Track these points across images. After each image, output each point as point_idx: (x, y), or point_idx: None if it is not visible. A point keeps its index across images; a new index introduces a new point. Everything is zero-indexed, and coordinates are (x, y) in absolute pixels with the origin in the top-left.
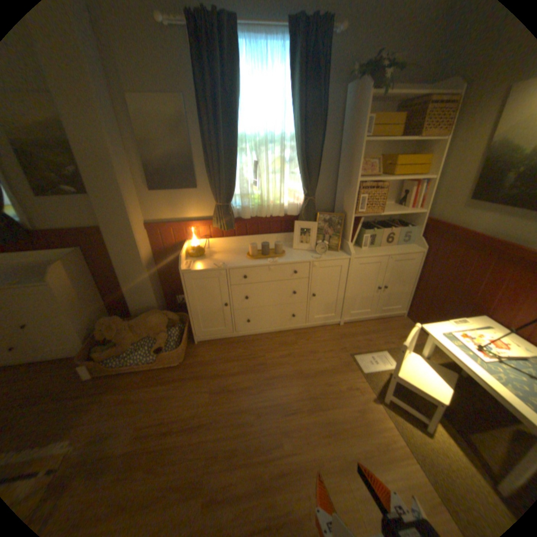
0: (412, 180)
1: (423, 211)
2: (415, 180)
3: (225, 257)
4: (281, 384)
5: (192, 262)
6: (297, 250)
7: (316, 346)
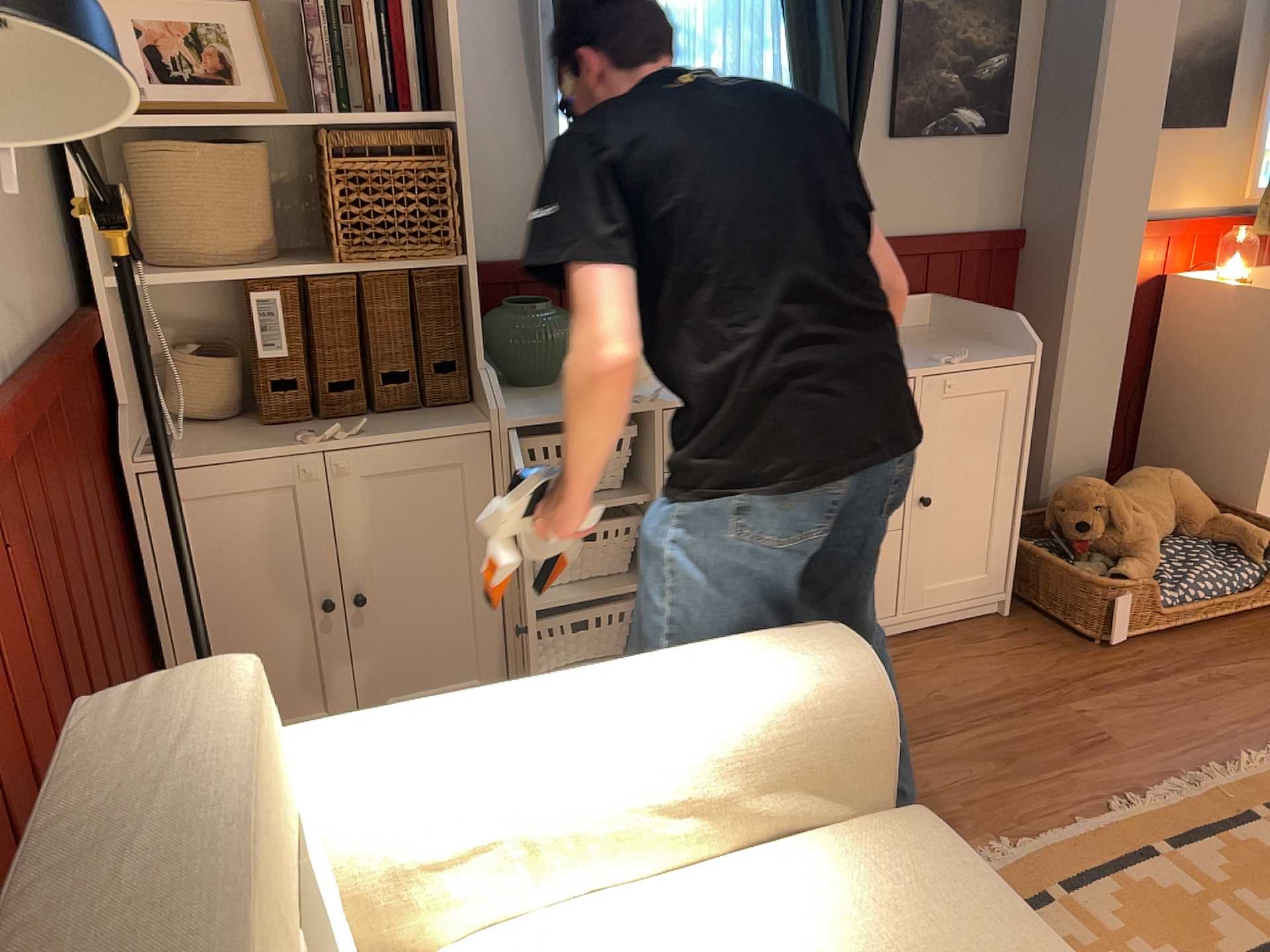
0: None
1: None
2: None
3: None
4: None
5: None
6: None
7: None
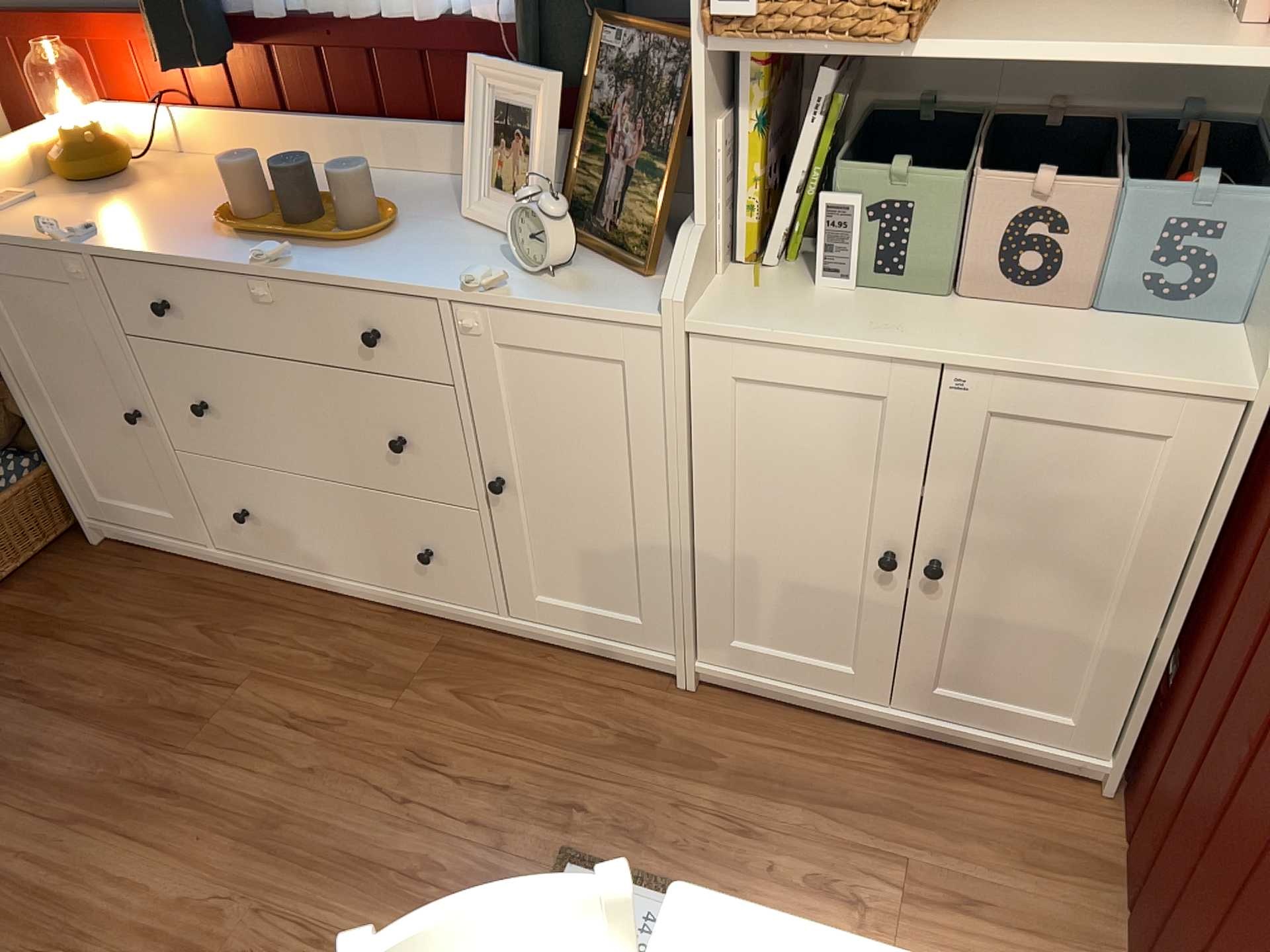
0: None
1: None
2: None
3: (177, 204)
4: (177, 821)
5: (38, 202)
6: (486, 228)
7: (474, 730)
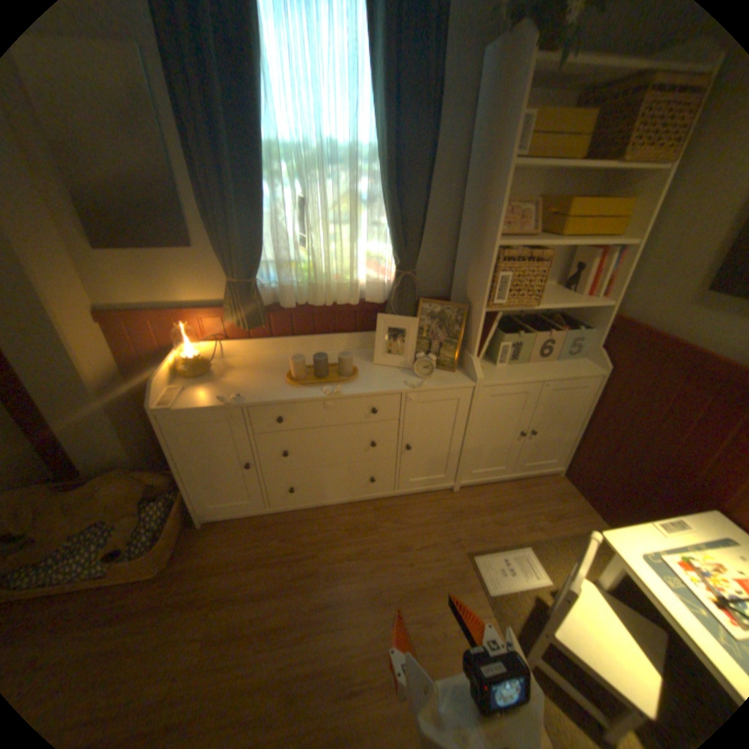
0: (592, 245)
1: (610, 304)
2: (600, 246)
3: (248, 377)
4: (340, 620)
5: (181, 389)
6: (383, 366)
7: (410, 534)
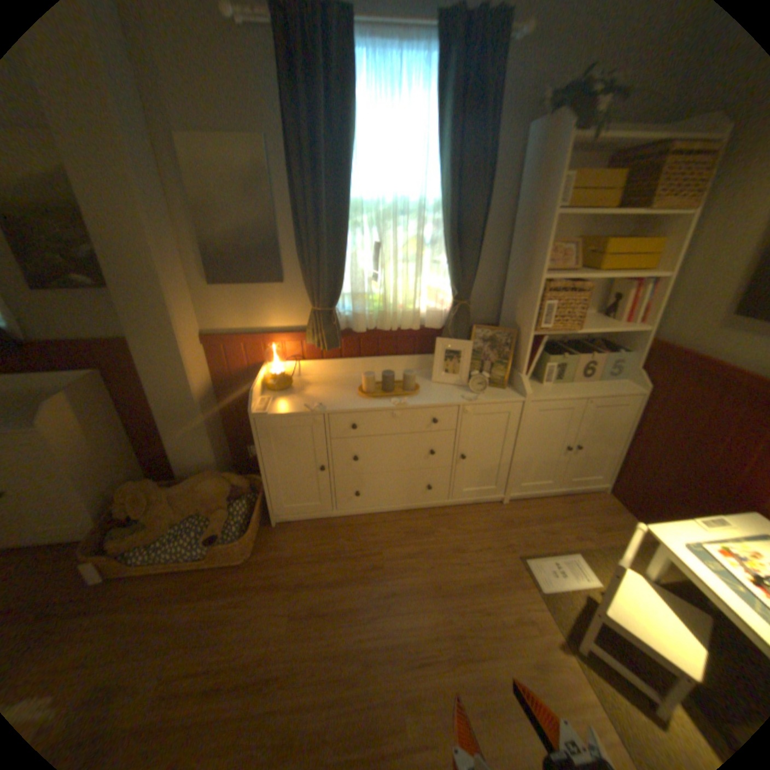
0: (628, 277)
1: (647, 329)
2: (635, 278)
3: (325, 391)
4: (406, 607)
5: (271, 399)
6: (440, 383)
7: (465, 539)
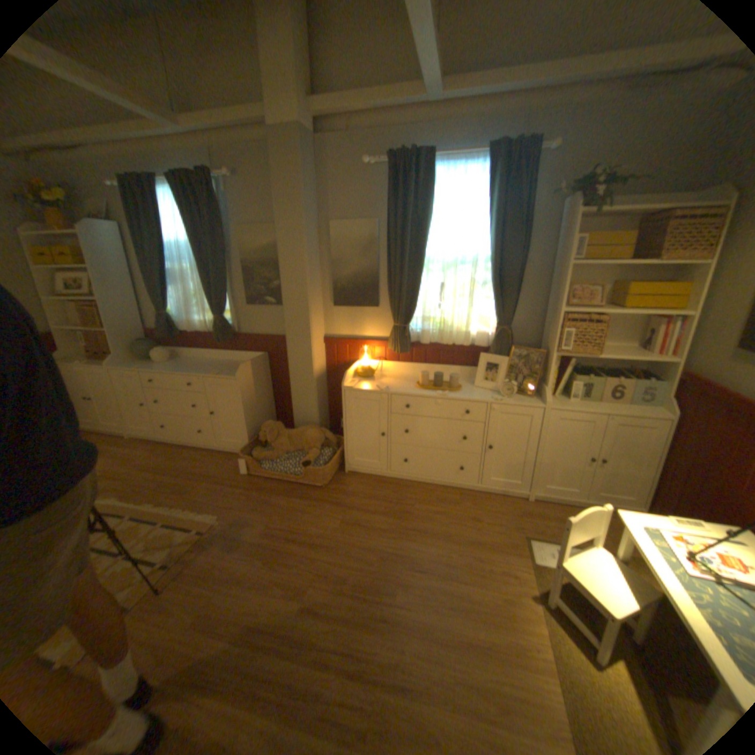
0: (662, 316)
1: (674, 361)
2: (666, 316)
3: (393, 382)
4: (421, 539)
5: (357, 381)
6: (480, 388)
7: (484, 514)
